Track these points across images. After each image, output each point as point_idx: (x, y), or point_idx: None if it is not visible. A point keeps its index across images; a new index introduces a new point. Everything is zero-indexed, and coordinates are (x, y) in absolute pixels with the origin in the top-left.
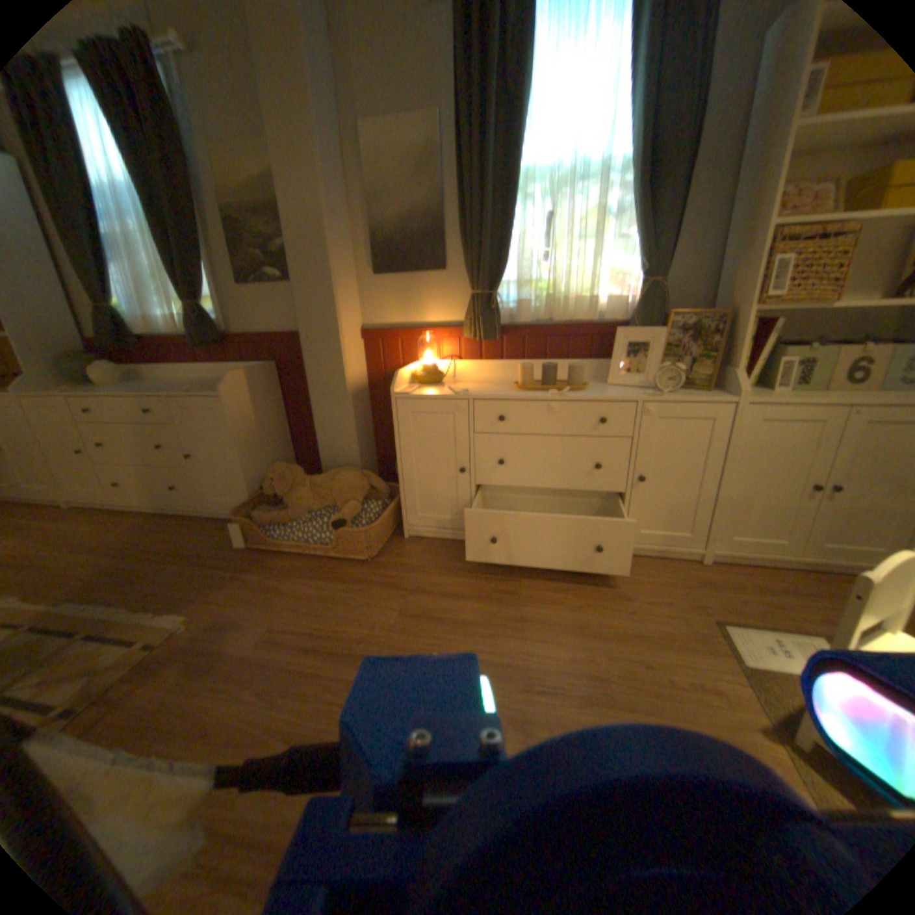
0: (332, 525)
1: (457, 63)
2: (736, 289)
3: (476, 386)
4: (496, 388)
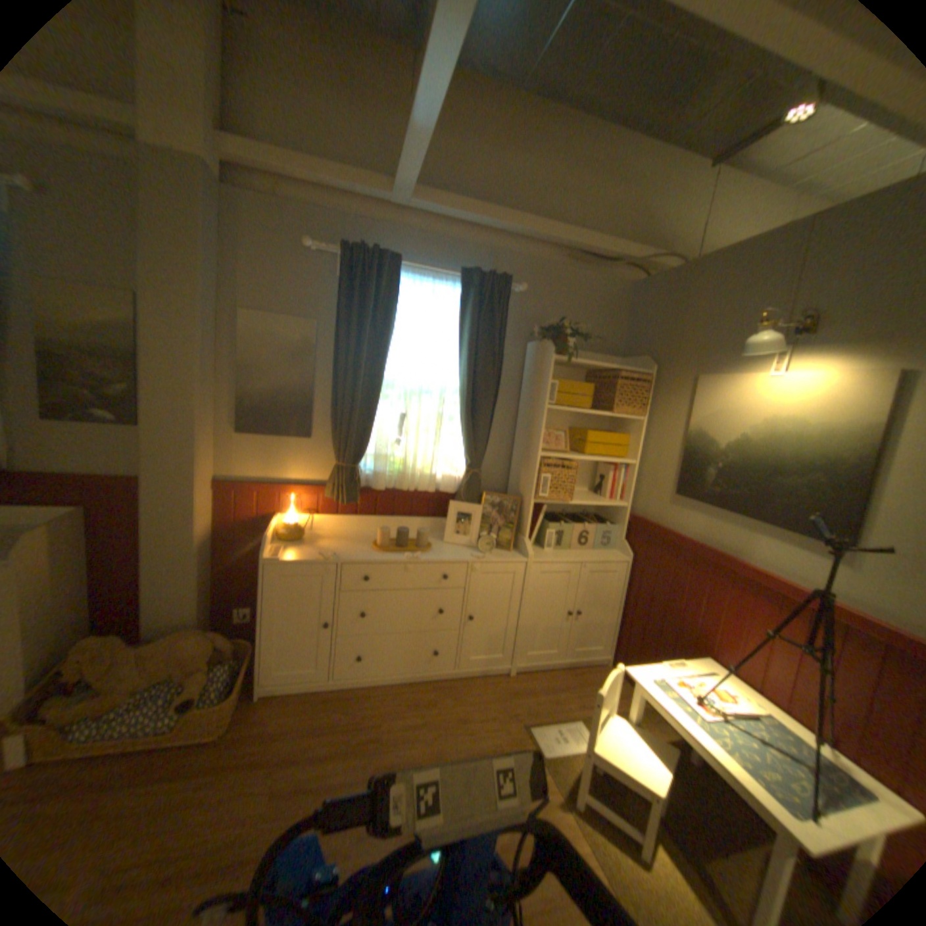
0: (170, 709)
1: (339, 301)
2: (520, 483)
3: (337, 545)
4: (357, 548)
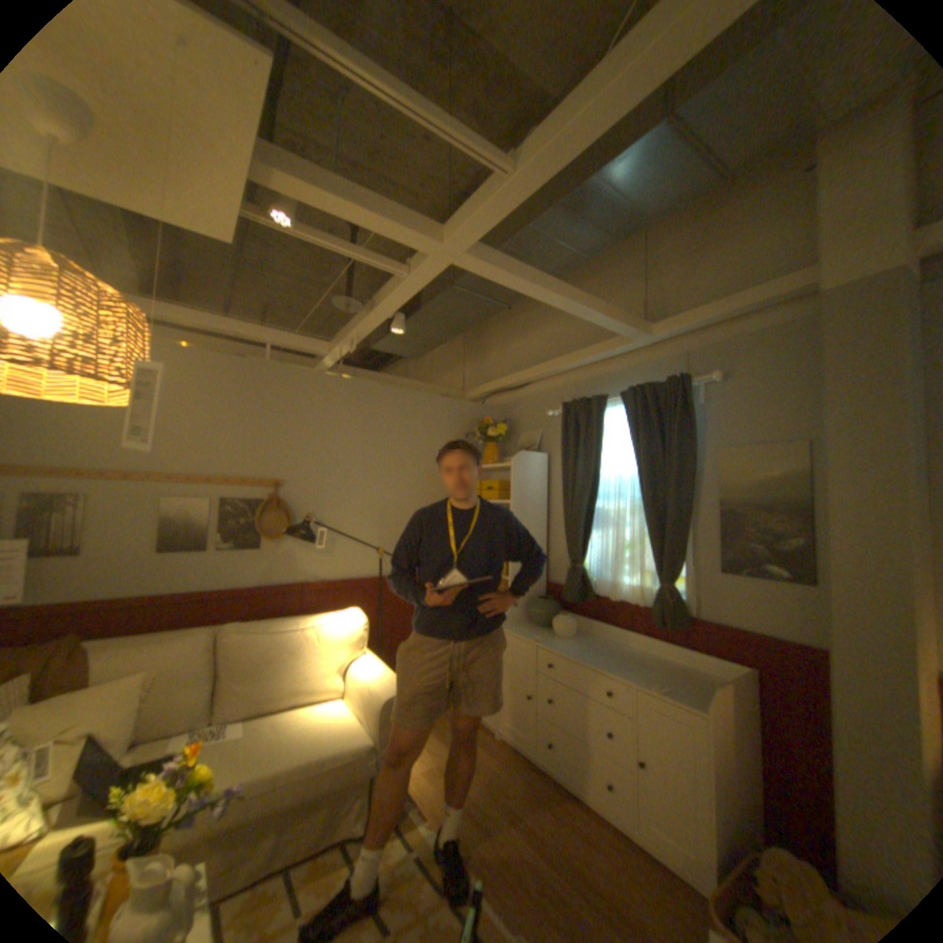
0: None
1: None
2: None
3: None
4: None
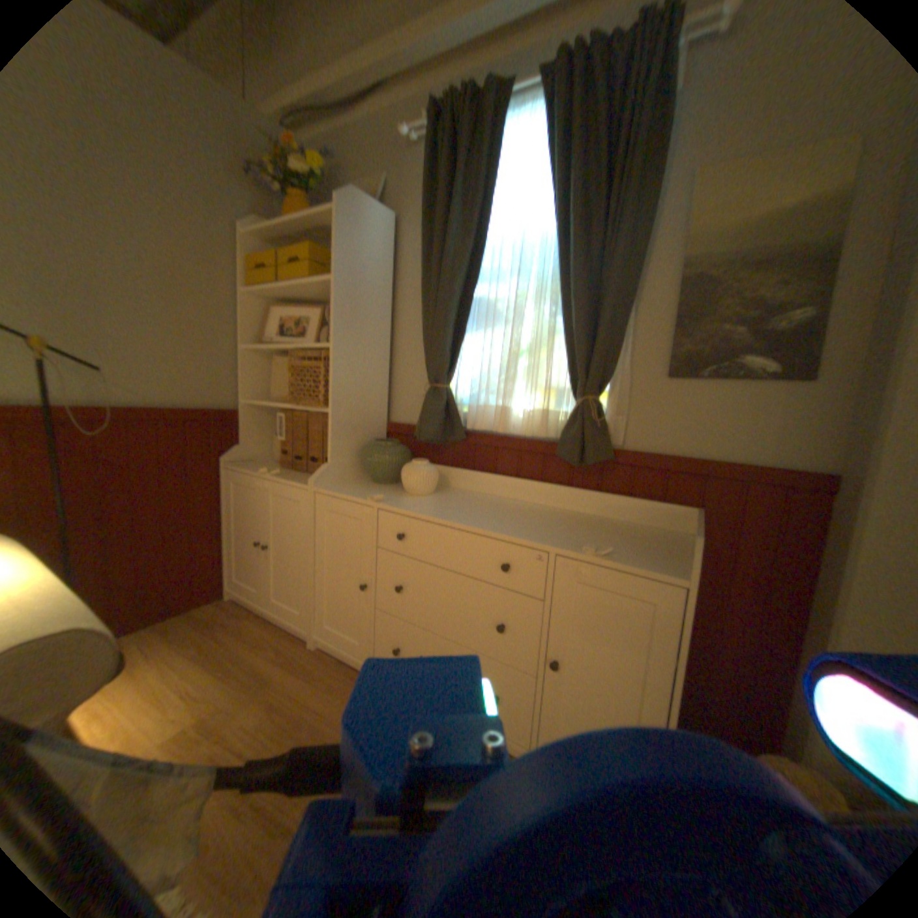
0: None
1: None
2: None
3: None
4: None
